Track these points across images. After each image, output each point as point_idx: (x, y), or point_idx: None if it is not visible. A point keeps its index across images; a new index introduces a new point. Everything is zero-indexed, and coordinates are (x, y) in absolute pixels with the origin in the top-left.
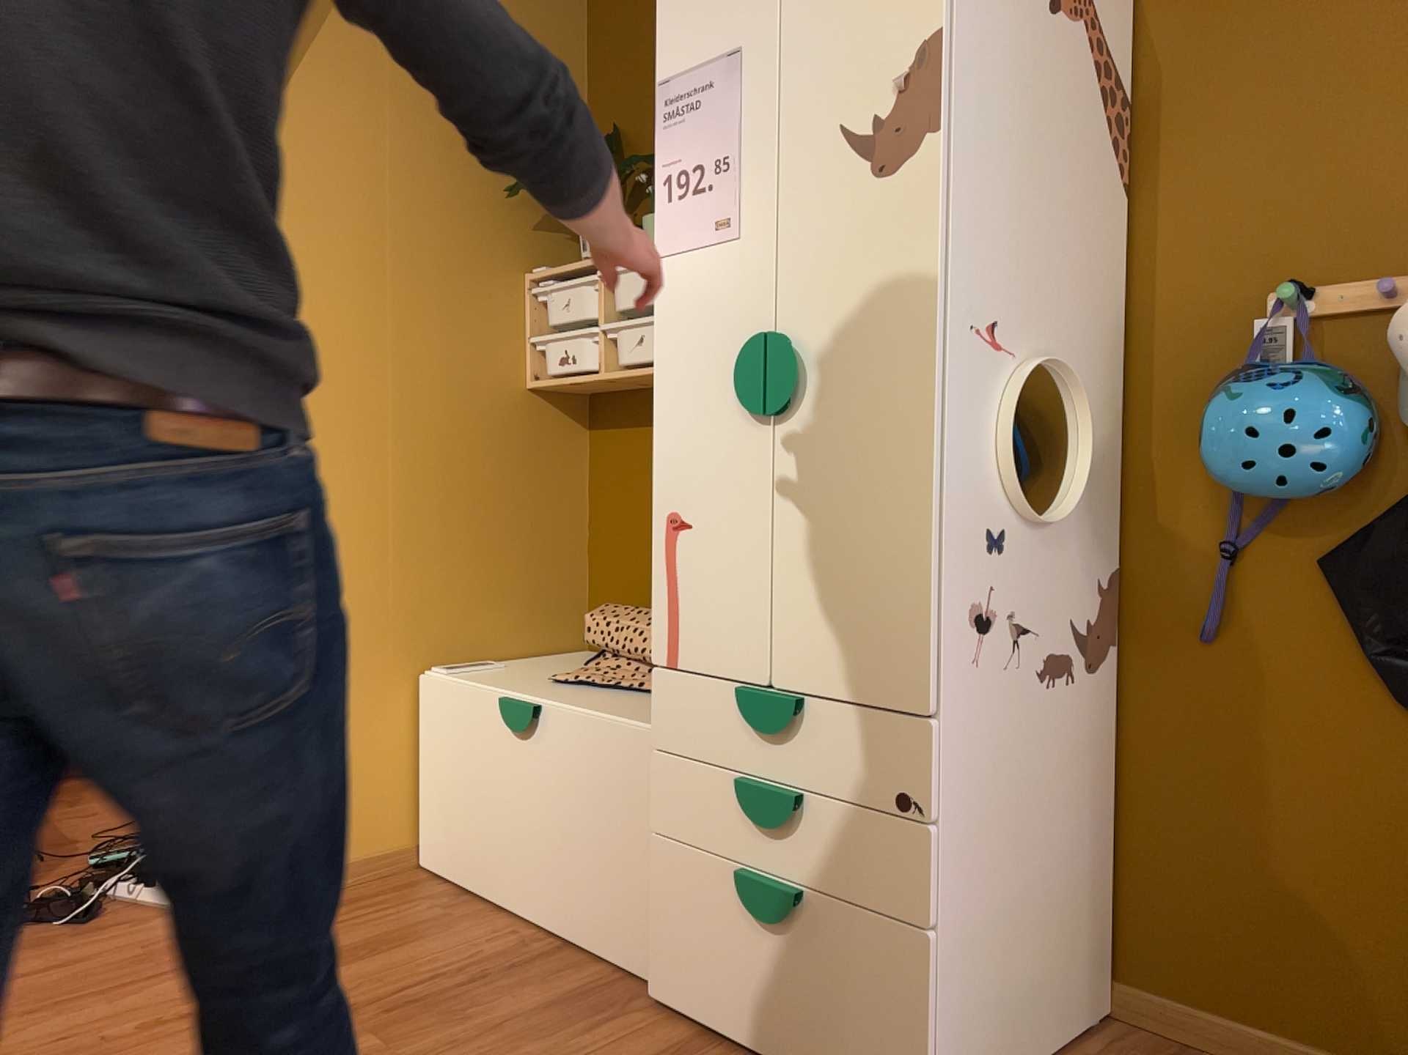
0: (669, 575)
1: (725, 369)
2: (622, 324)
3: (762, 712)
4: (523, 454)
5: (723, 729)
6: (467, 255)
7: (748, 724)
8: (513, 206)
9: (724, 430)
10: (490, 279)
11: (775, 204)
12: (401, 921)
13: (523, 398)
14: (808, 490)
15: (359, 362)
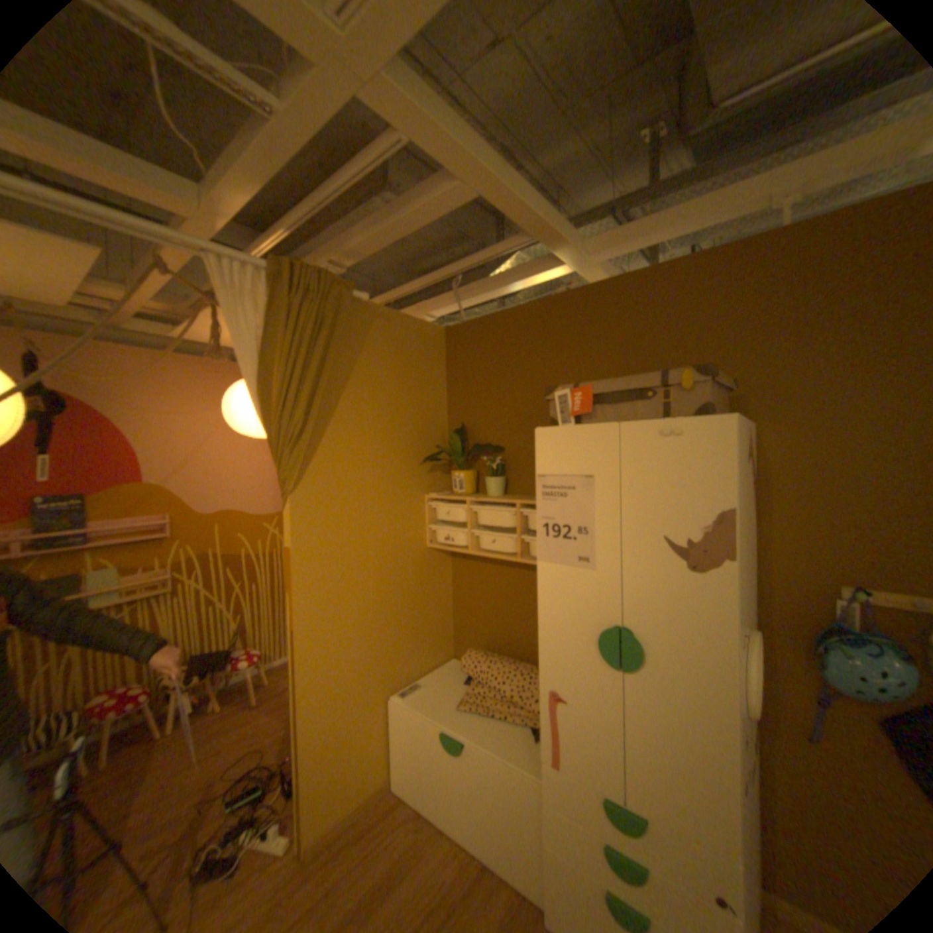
0: (551, 722)
1: (587, 633)
2: (482, 533)
3: (622, 821)
4: (426, 578)
5: (591, 813)
6: (400, 494)
7: (612, 824)
8: (419, 465)
9: (587, 664)
10: (410, 502)
11: (619, 562)
12: (397, 851)
13: (426, 552)
14: (647, 715)
15: (357, 561)
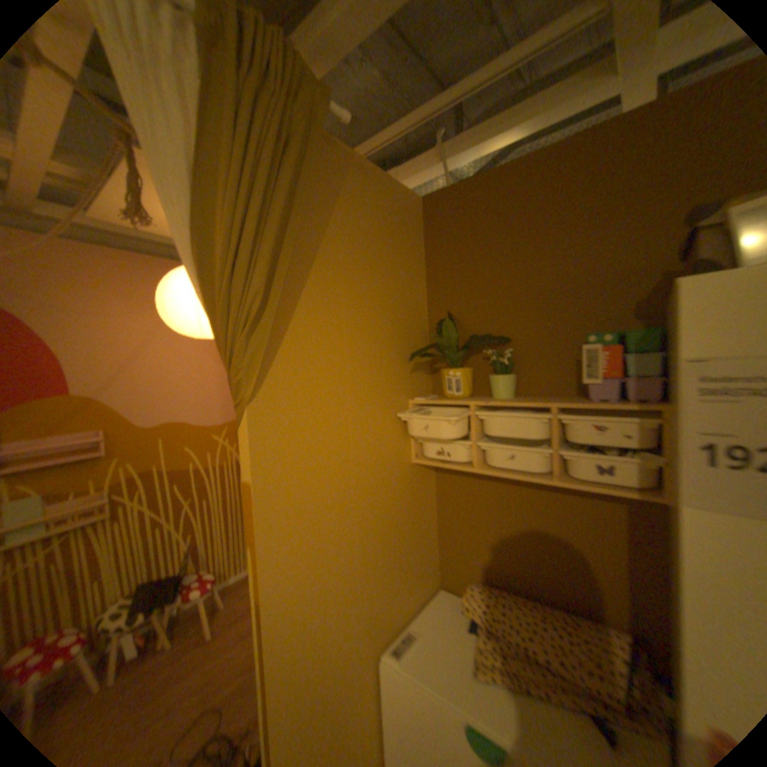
0: None
1: None
2: (496, 446)
3: None
4: (412, 499)
5: None
6: (384, 398)
7: None
8: (401, 363)
9: None
10: (394, 408)
11: None
12: None
13: (411, 468)
14: None
15: (339, 488)
